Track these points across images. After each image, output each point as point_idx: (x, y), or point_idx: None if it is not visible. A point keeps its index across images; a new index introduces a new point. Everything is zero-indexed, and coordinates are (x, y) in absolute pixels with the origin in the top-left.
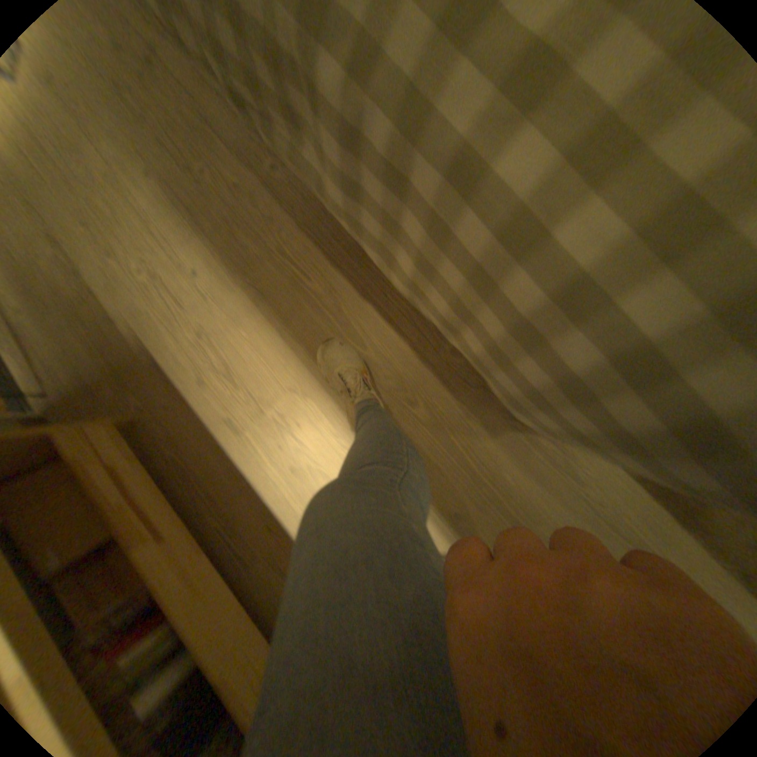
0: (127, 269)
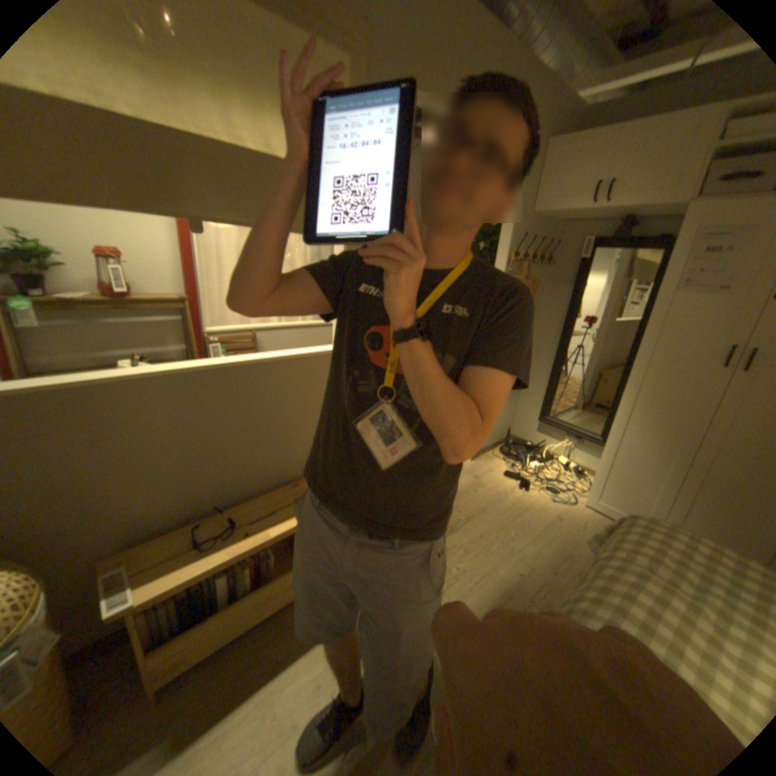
0: (457, 559)
